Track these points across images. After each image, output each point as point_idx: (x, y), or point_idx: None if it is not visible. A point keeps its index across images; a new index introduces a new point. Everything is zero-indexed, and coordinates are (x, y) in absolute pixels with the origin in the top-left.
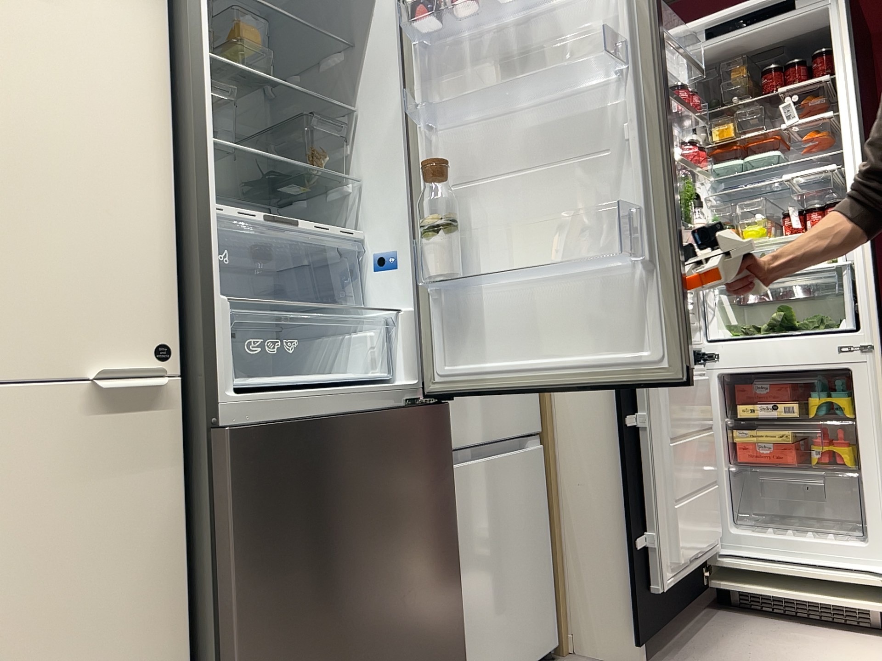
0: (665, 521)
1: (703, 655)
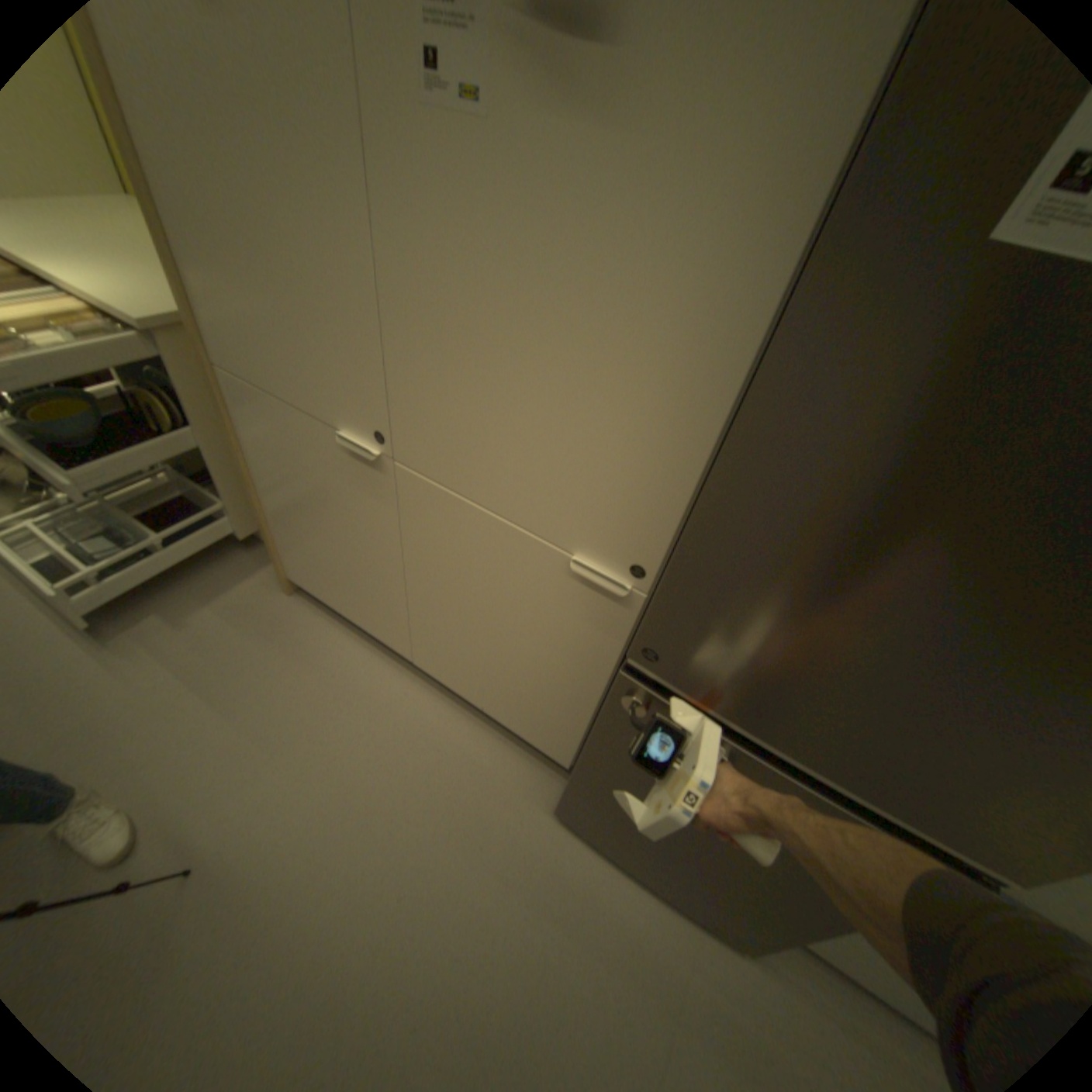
0: None
1: None
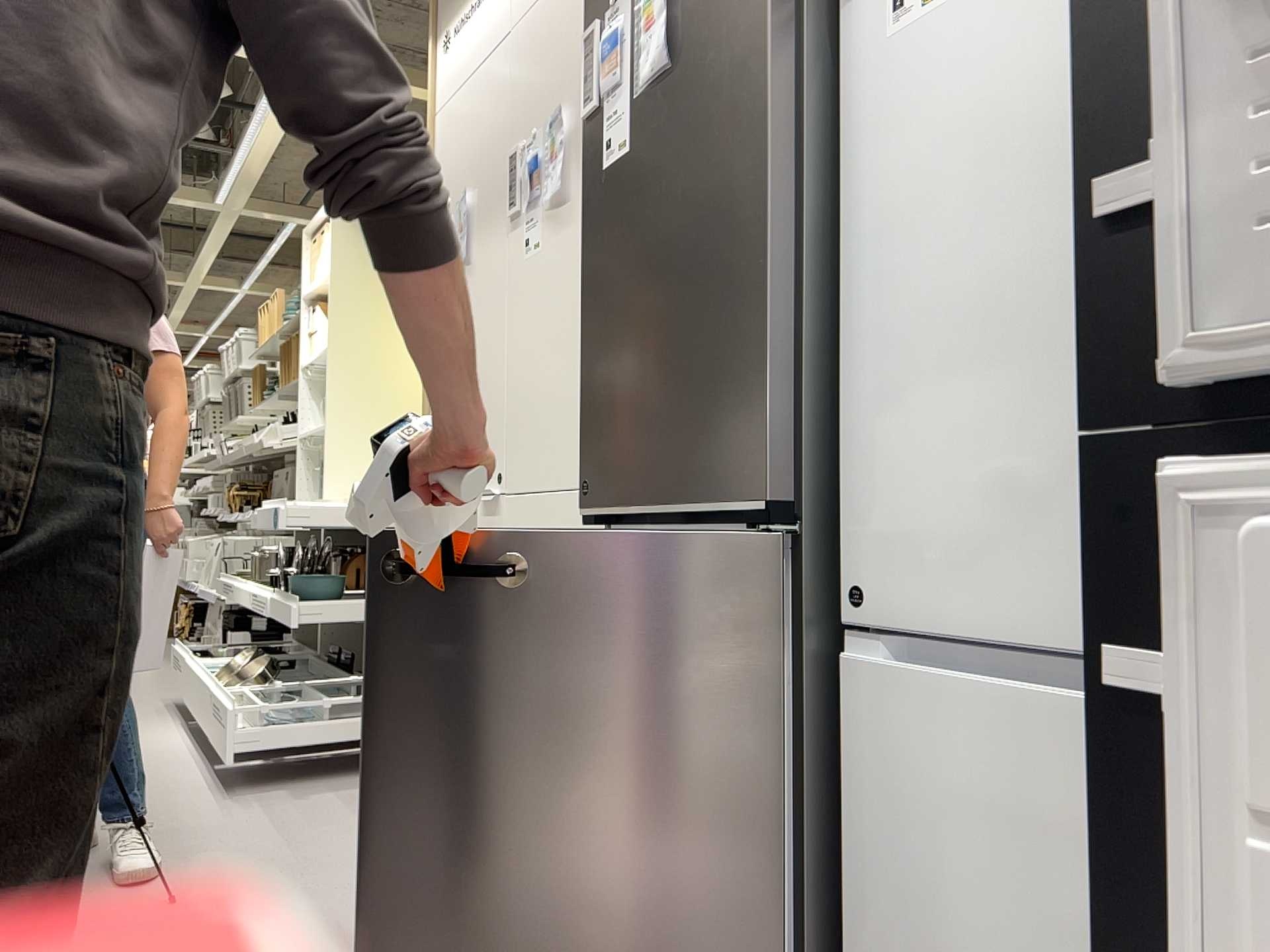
0: None
1: None
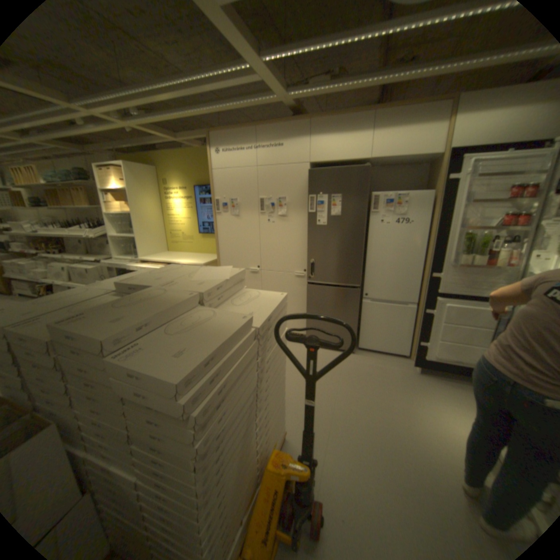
0: (436, 344)
1: (441, 385)
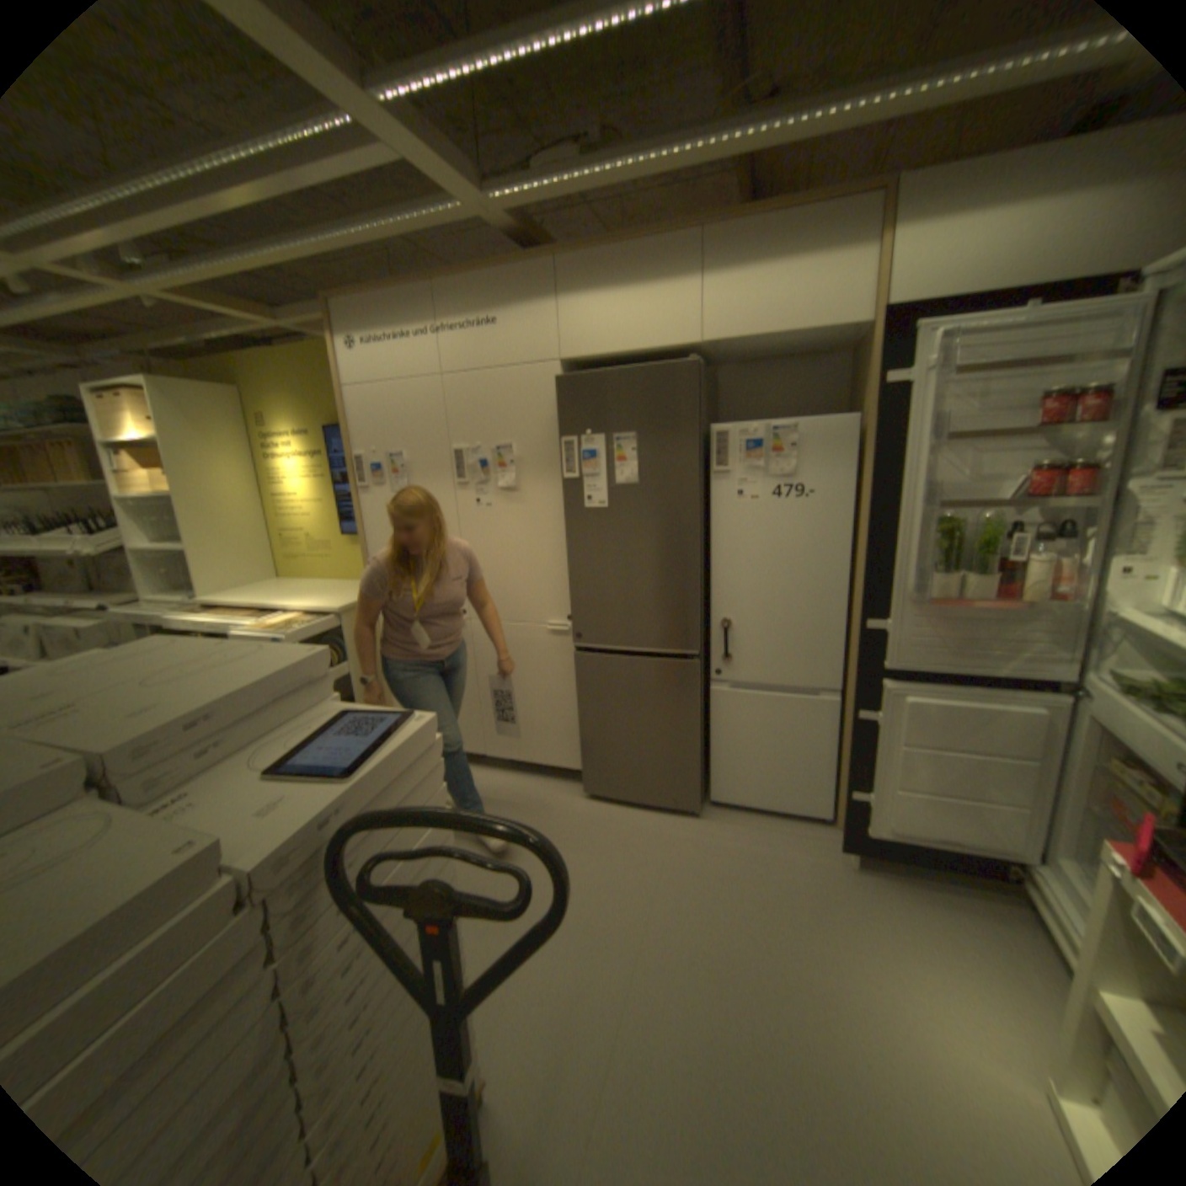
0: (891, 798)
1: (911, 902)
